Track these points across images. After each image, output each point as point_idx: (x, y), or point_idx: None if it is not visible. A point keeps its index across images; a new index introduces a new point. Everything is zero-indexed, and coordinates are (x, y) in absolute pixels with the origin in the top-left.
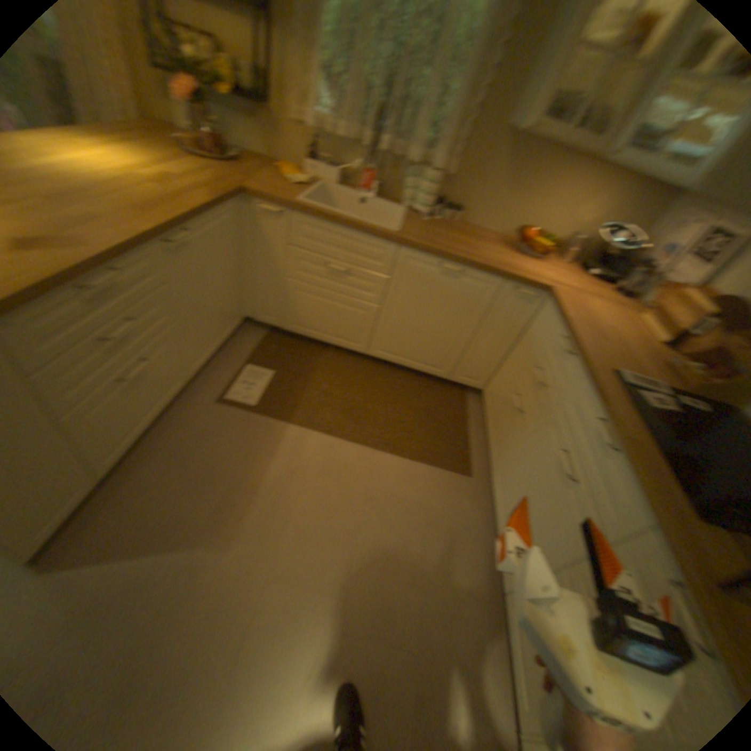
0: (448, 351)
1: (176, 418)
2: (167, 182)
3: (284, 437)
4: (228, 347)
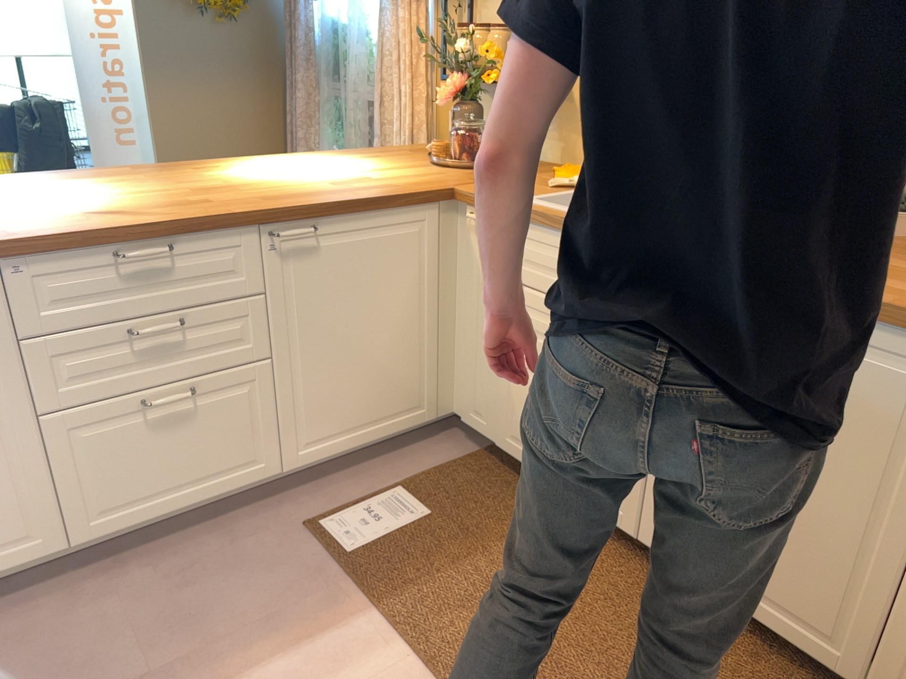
0: (836, 580)
1: (228, 522)
2: (341, 183)
3: (339, 624)
4: (390, 452)
